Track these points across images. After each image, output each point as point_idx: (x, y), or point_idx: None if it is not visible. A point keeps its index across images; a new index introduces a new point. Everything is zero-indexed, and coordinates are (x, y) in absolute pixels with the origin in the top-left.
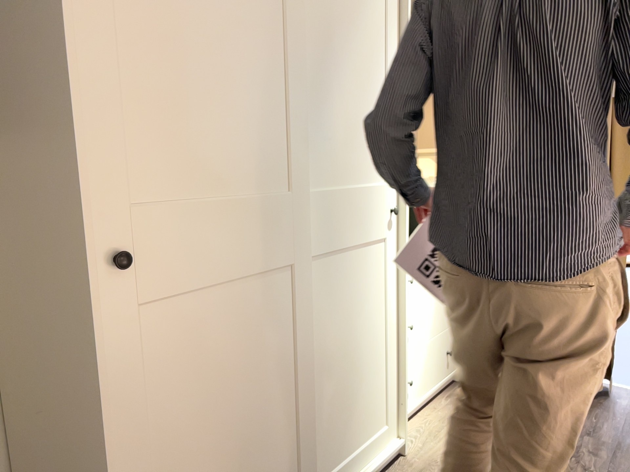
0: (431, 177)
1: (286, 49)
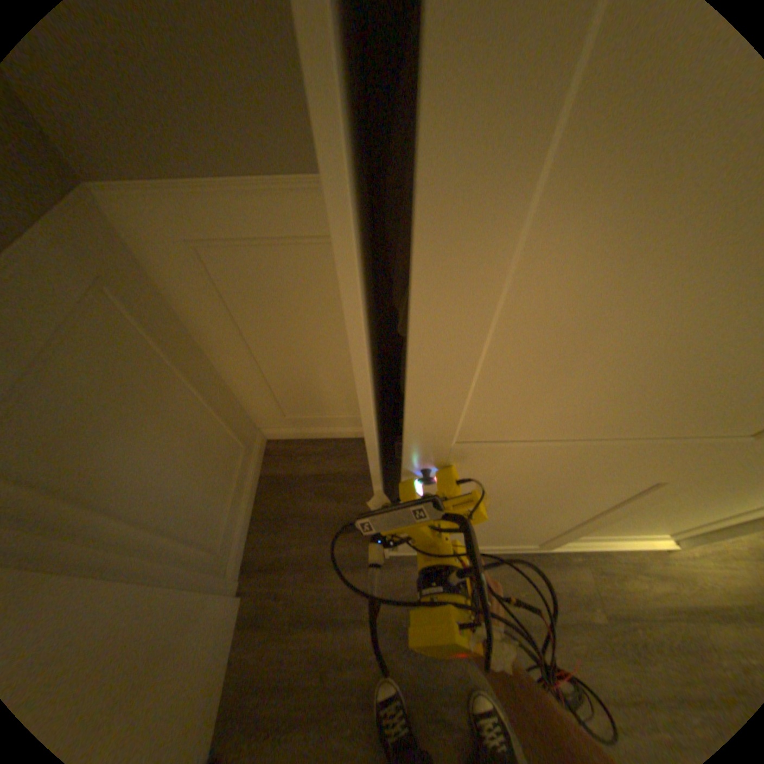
0: None
1: None
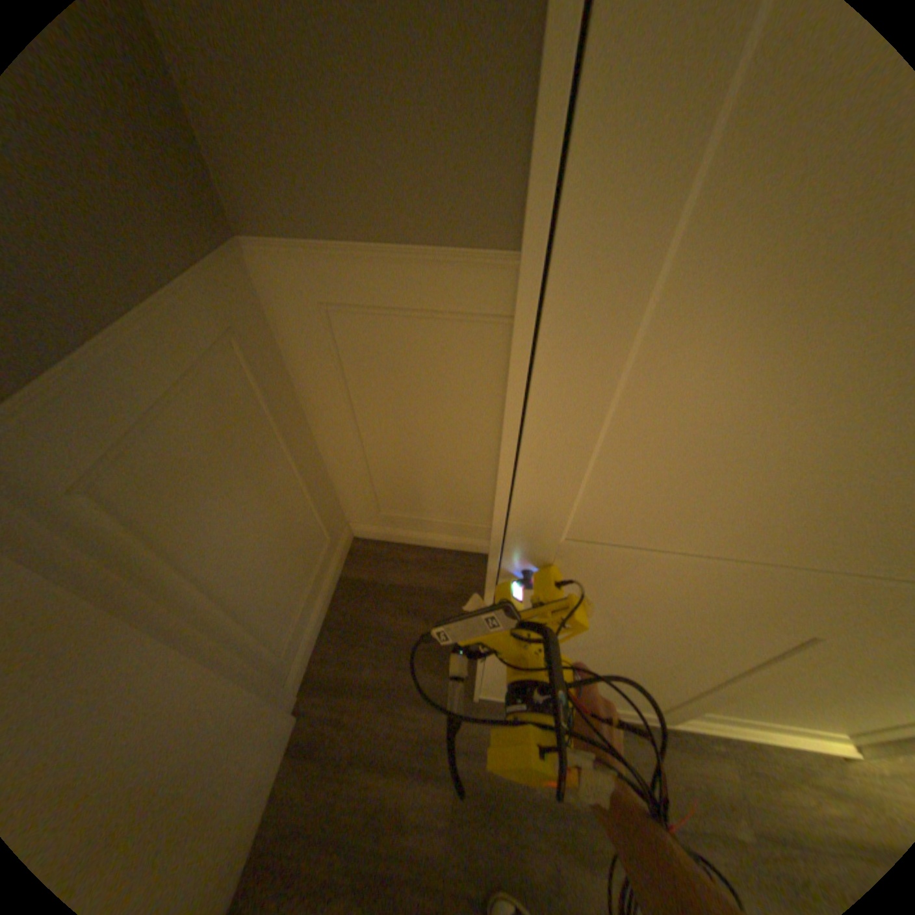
0: None
1: None
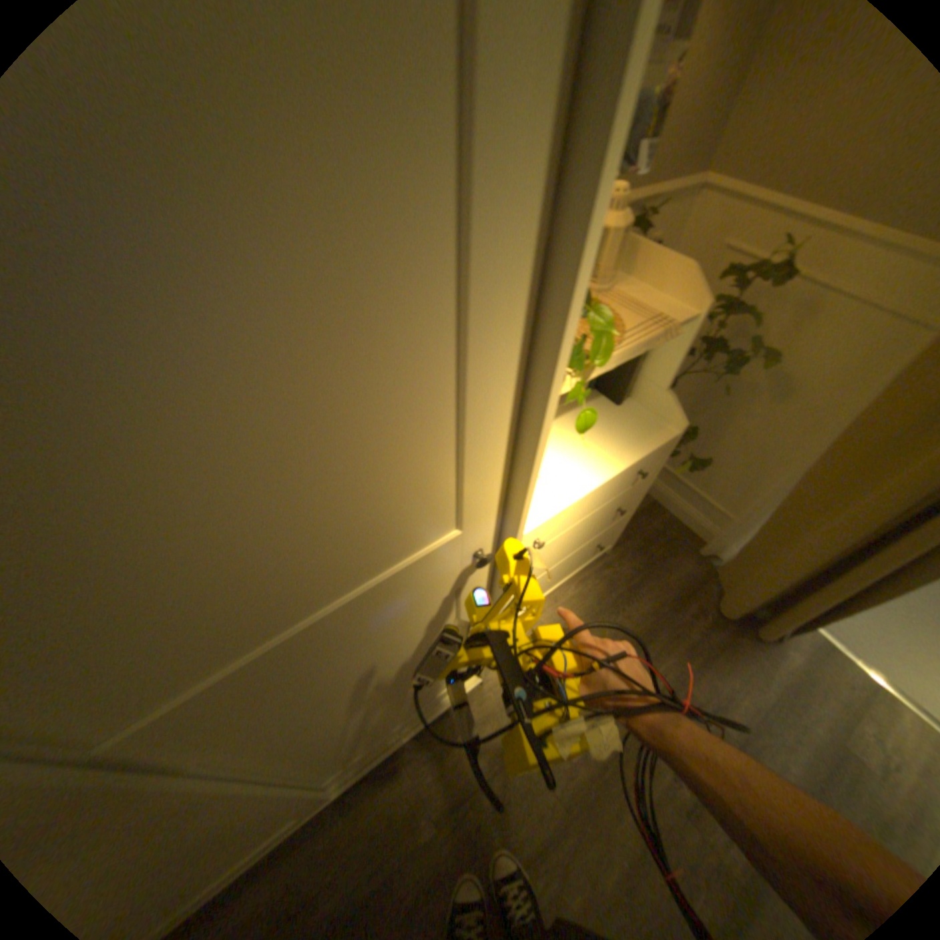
0: (676, 309)
1: None
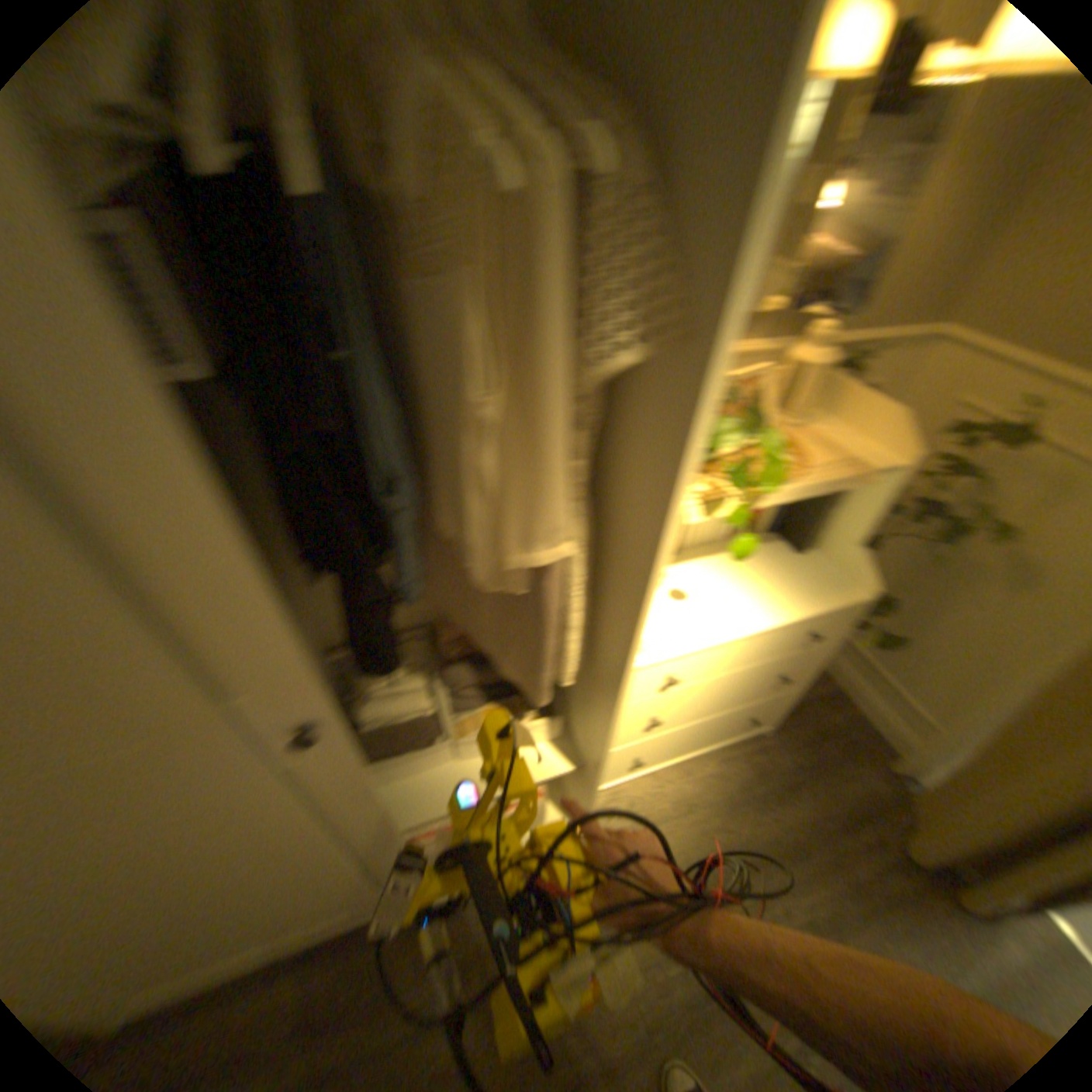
0: (878, 456)
1: None
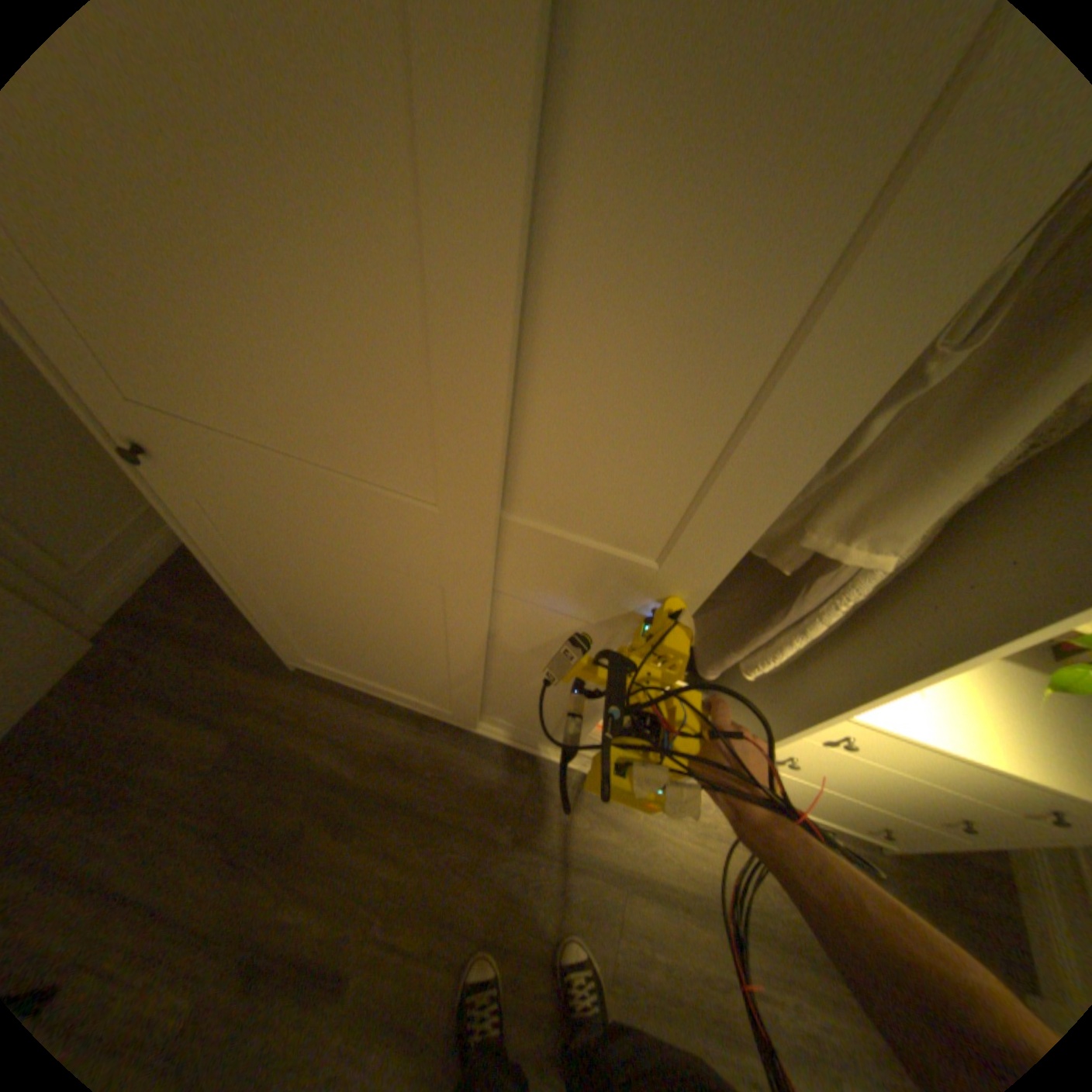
0: None
1: (412, 157)
